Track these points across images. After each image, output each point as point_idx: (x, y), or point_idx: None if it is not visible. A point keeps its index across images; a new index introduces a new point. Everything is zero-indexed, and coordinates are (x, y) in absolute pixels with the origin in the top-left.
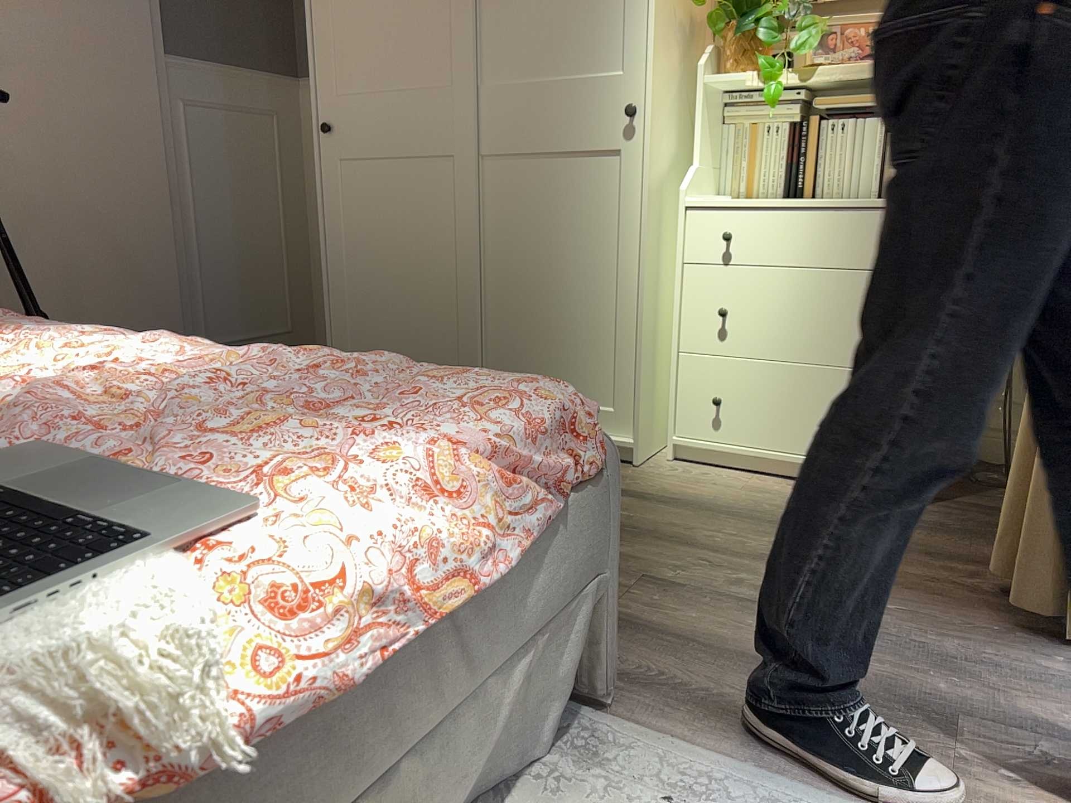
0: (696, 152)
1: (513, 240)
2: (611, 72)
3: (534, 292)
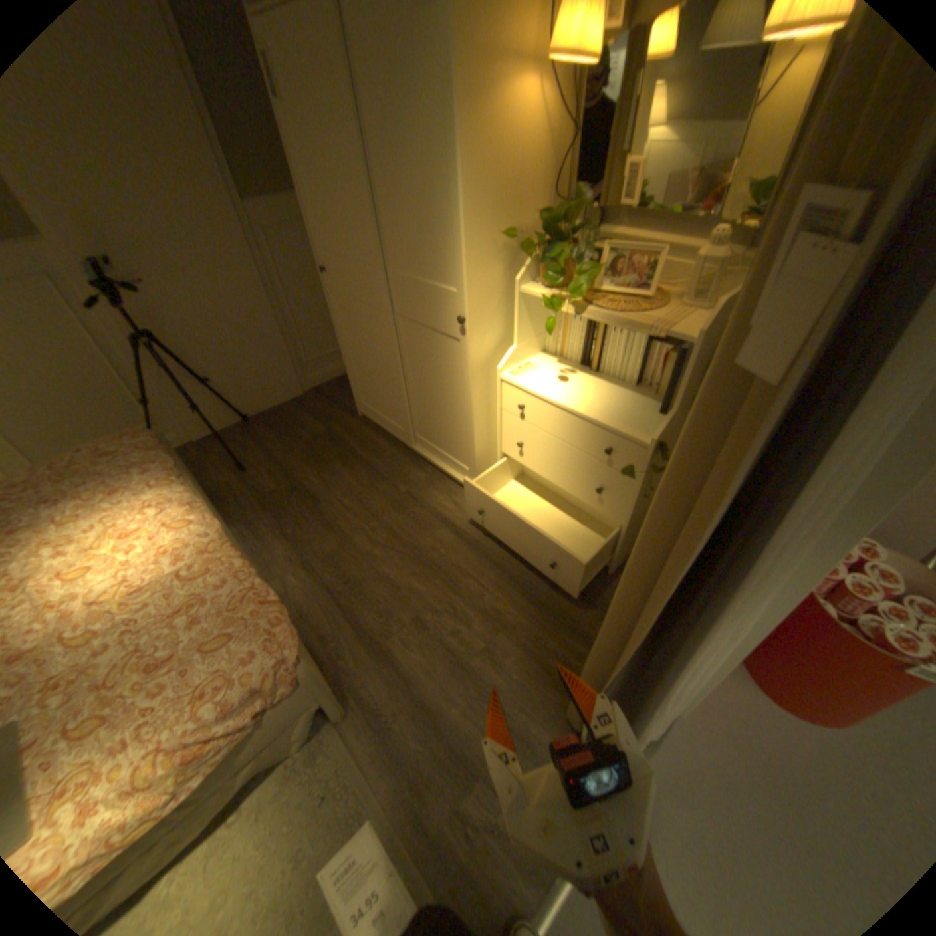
0: (515, 337)
1: (417, 367)
2: (452, 288)
3: (430, 398)
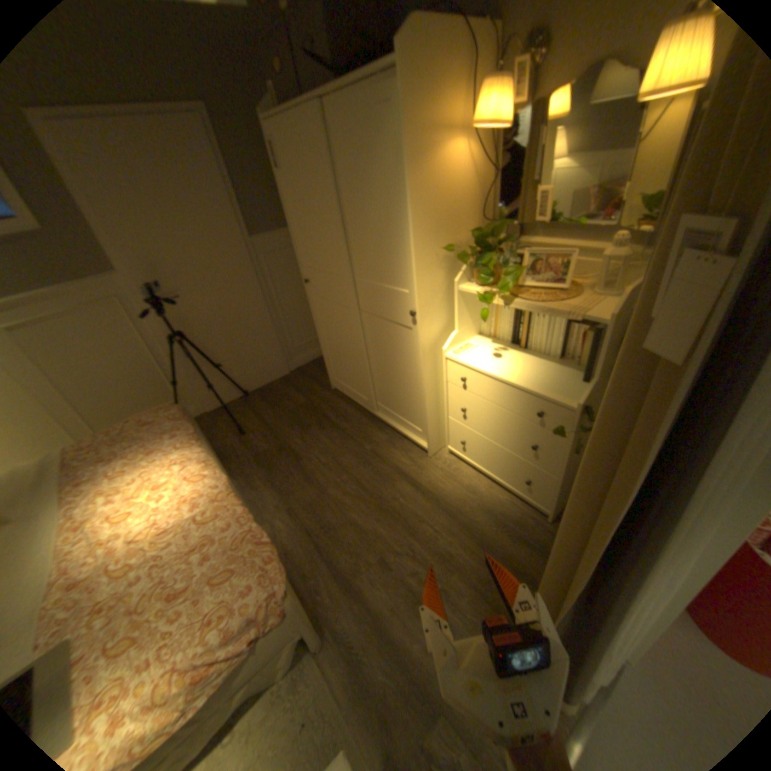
0: (457, 324)
1: (379, 350)
2: (405, 290)
3: (389, 374)
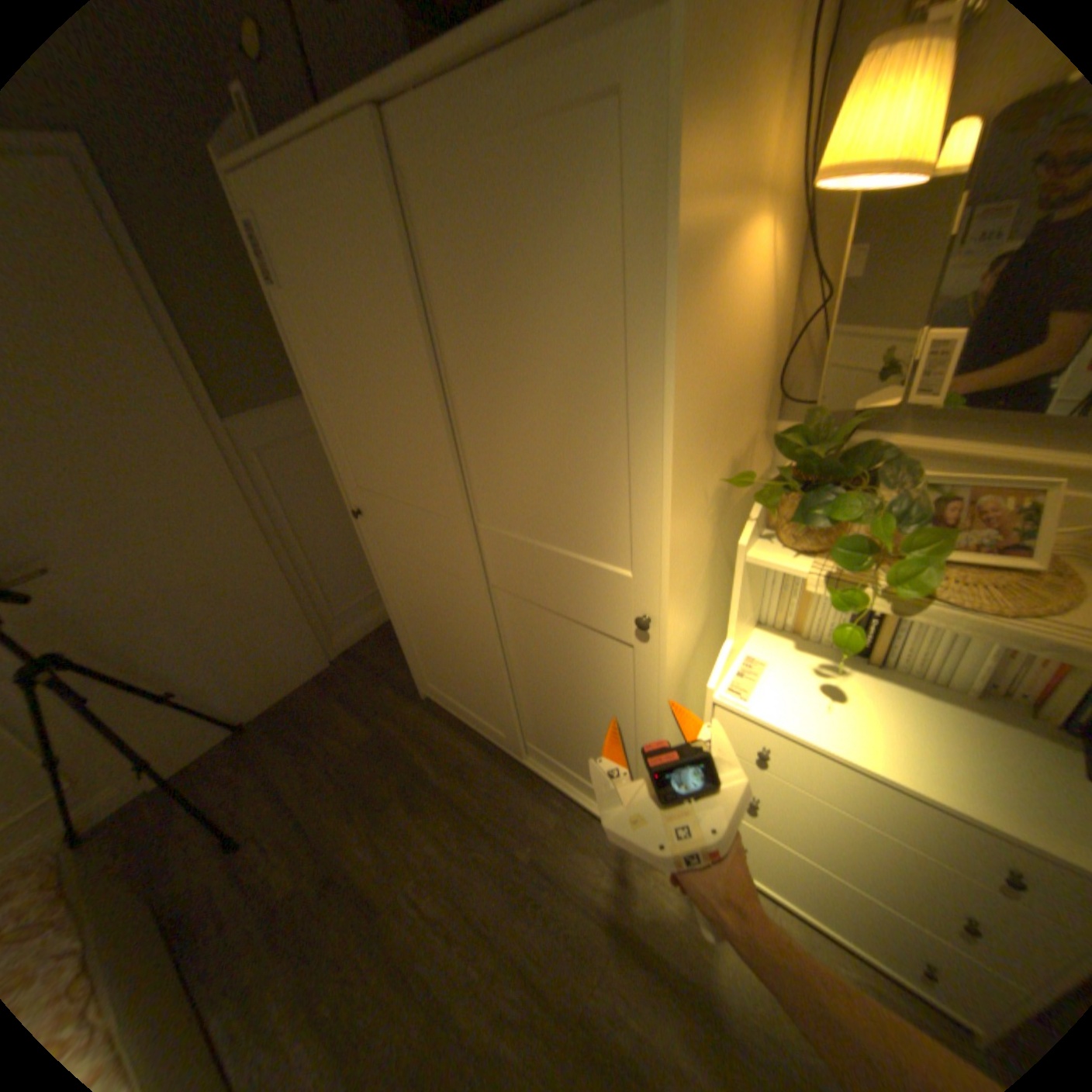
0: (730, 627)
1: (532, 661)
2: (618, 569)
3: (557, 706)
